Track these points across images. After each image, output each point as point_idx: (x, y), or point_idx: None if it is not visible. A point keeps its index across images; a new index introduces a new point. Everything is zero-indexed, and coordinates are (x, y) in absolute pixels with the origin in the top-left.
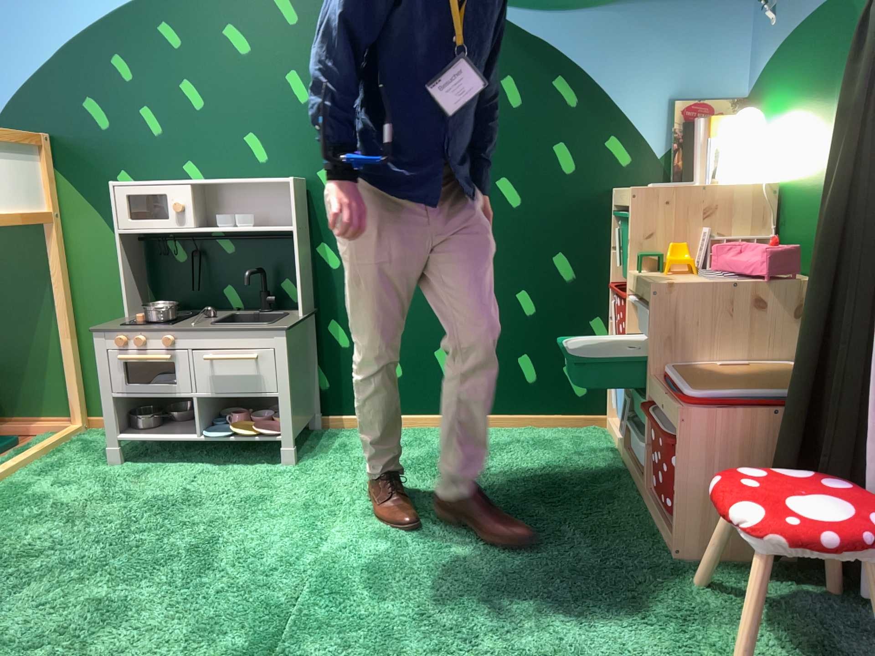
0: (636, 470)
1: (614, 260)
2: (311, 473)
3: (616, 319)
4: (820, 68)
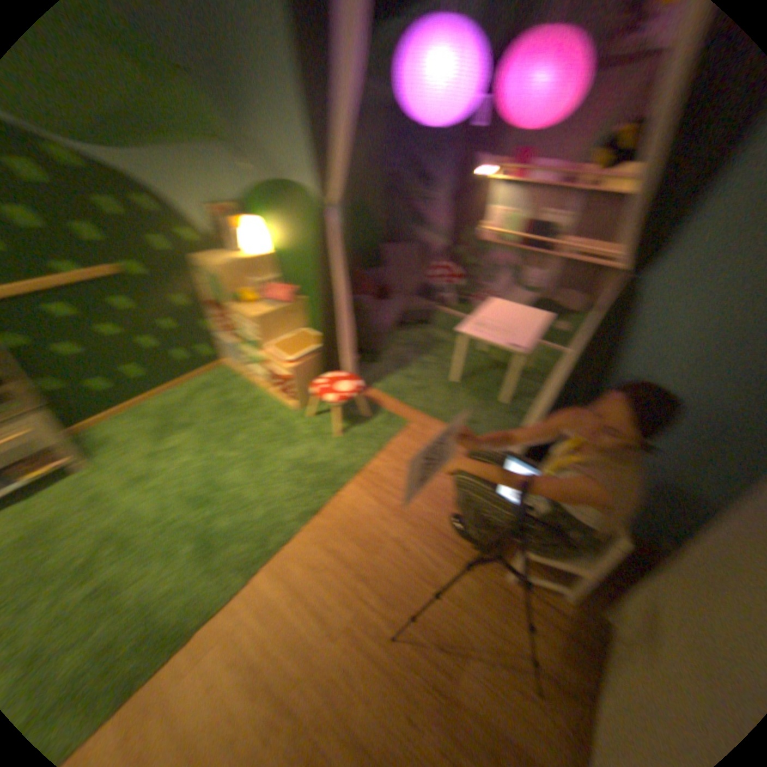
0: (255, 384)
1: (200, 292)
2: (96, 468)
3: (214, 321)
4: (280, 209)
